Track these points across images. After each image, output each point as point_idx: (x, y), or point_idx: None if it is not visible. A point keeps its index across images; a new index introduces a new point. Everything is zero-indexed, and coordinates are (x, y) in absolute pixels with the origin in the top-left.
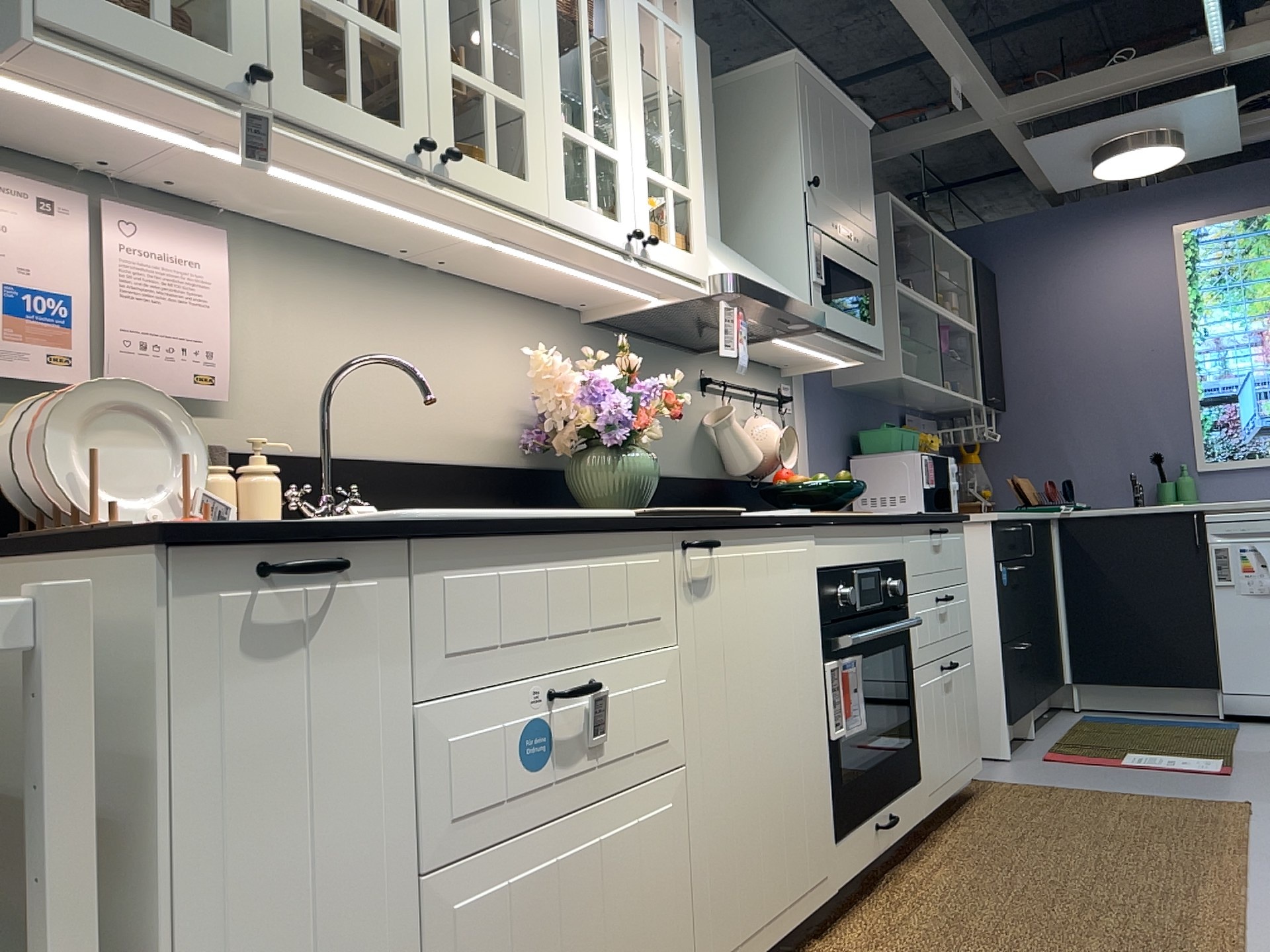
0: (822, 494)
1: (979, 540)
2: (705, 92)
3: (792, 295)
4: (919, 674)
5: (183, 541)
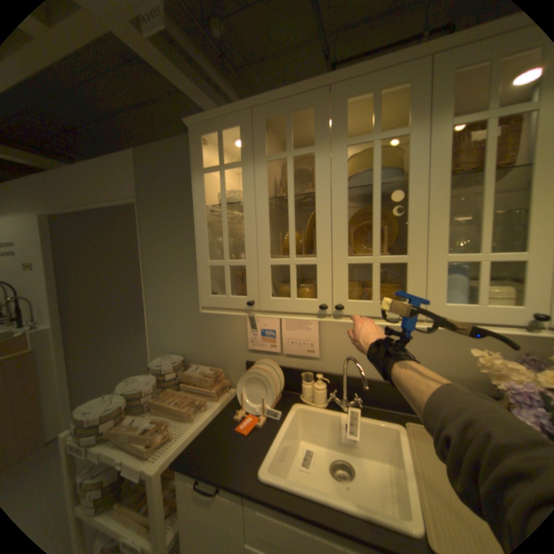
0: None
1: None
2: None
3: None
4: None
5: (176, 471)
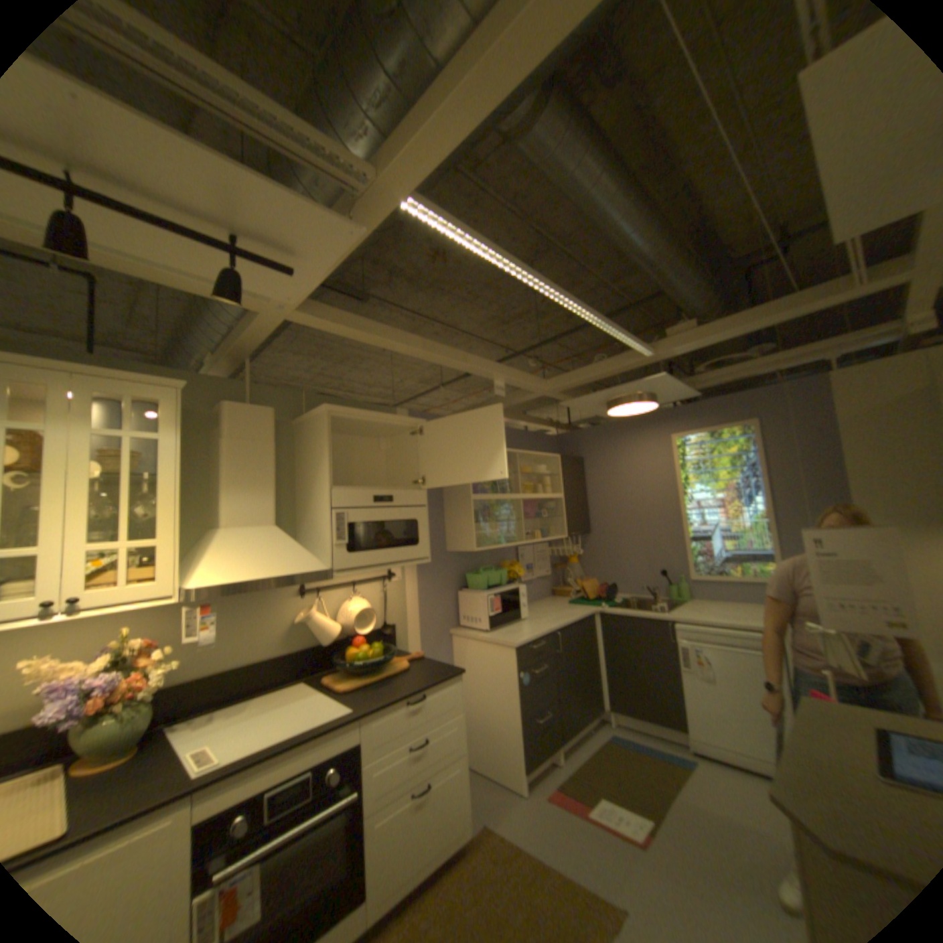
0: (357, 664)
1: (508, 656)
2: (261, 436)
3: (295, 566)
4: (370, 820)
5: None
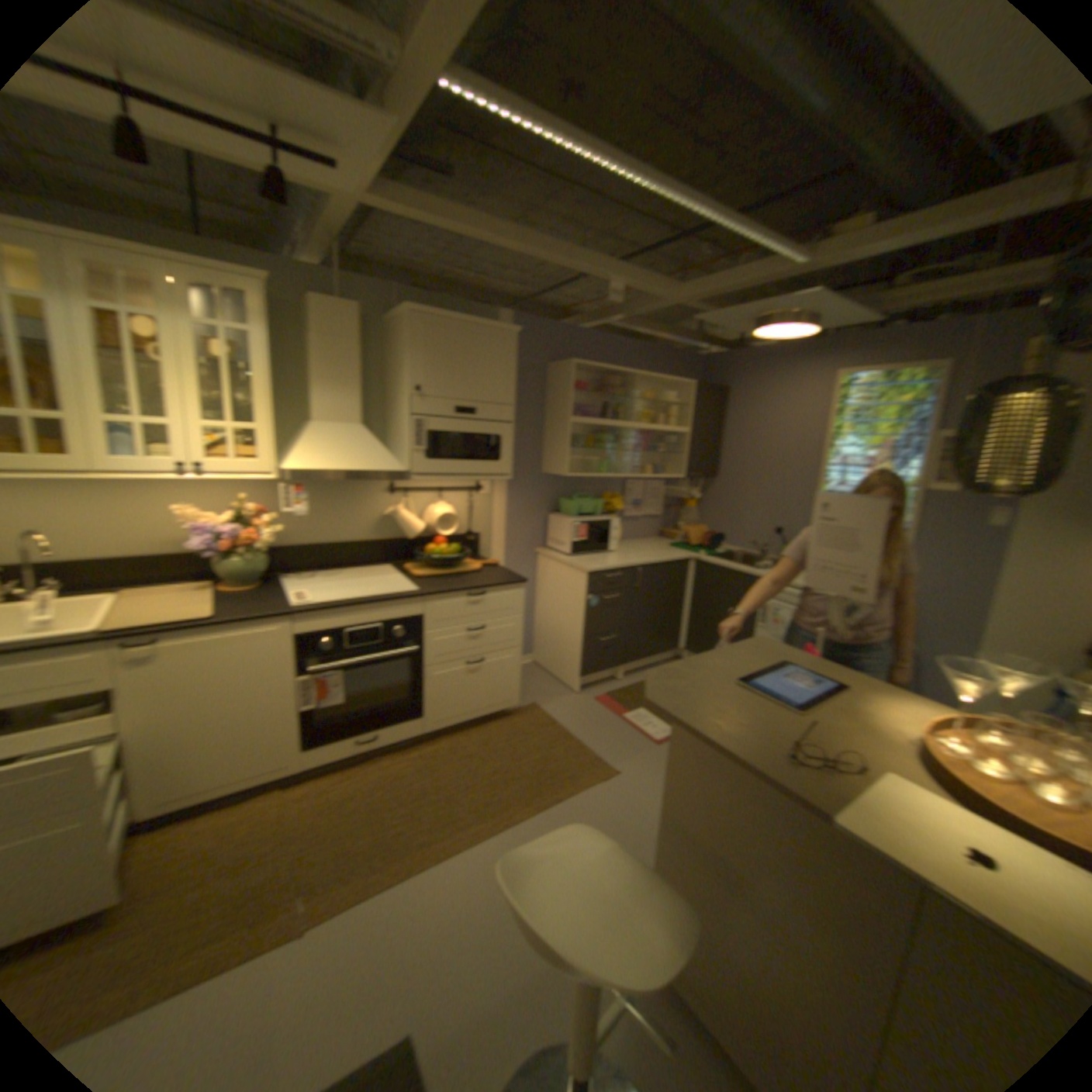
0: (438, 558)
1: (583, 580)
2: (351, 334)
3: (379, 464)
4: (433, 669)
5: None
